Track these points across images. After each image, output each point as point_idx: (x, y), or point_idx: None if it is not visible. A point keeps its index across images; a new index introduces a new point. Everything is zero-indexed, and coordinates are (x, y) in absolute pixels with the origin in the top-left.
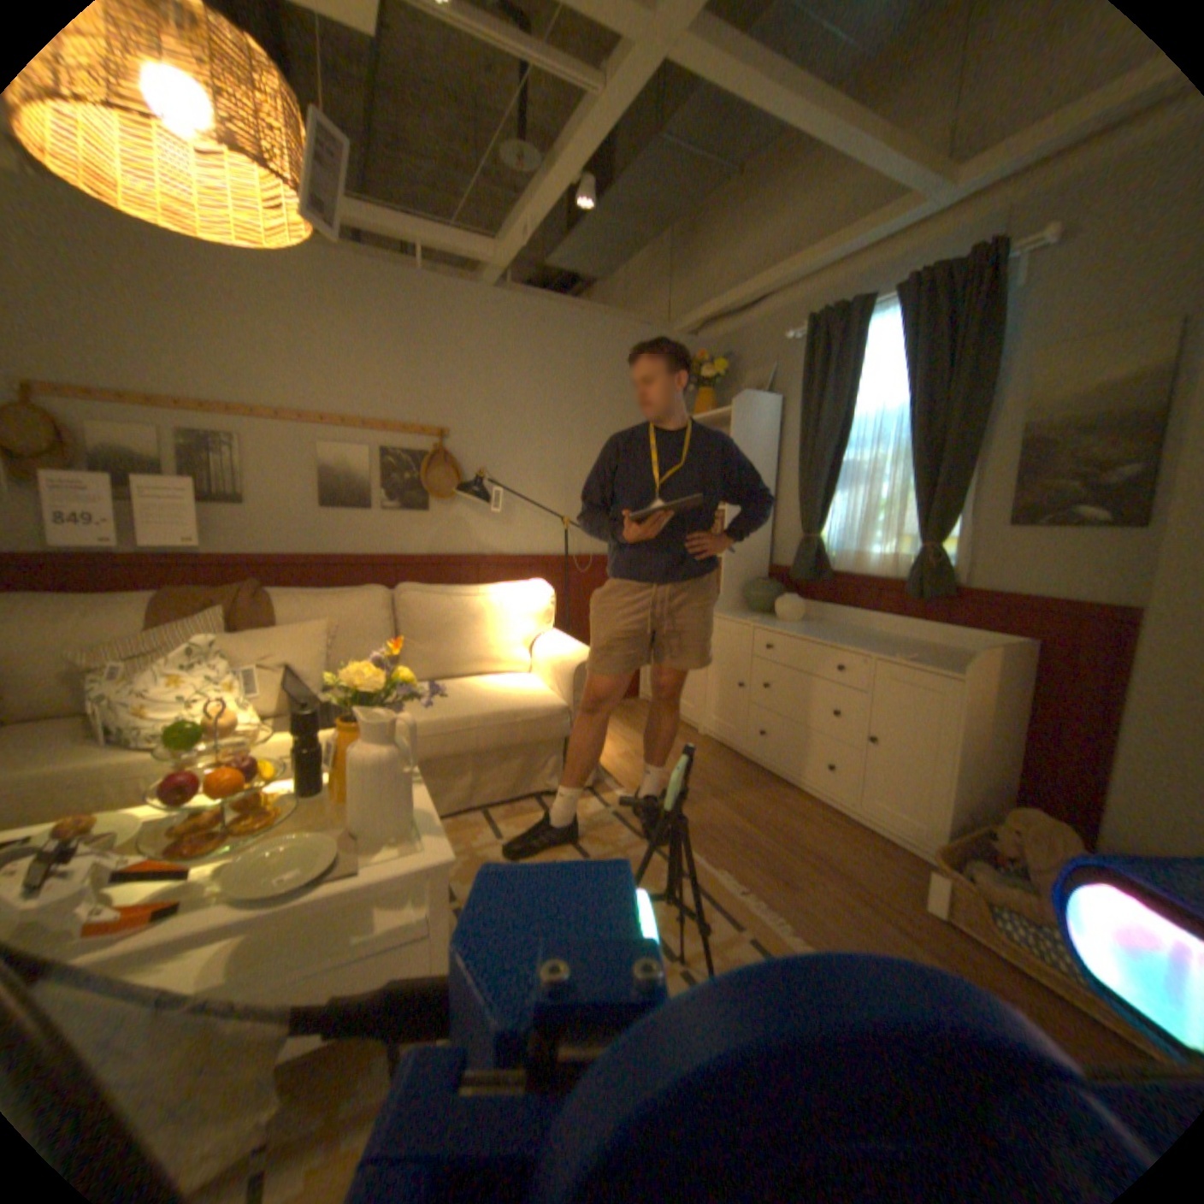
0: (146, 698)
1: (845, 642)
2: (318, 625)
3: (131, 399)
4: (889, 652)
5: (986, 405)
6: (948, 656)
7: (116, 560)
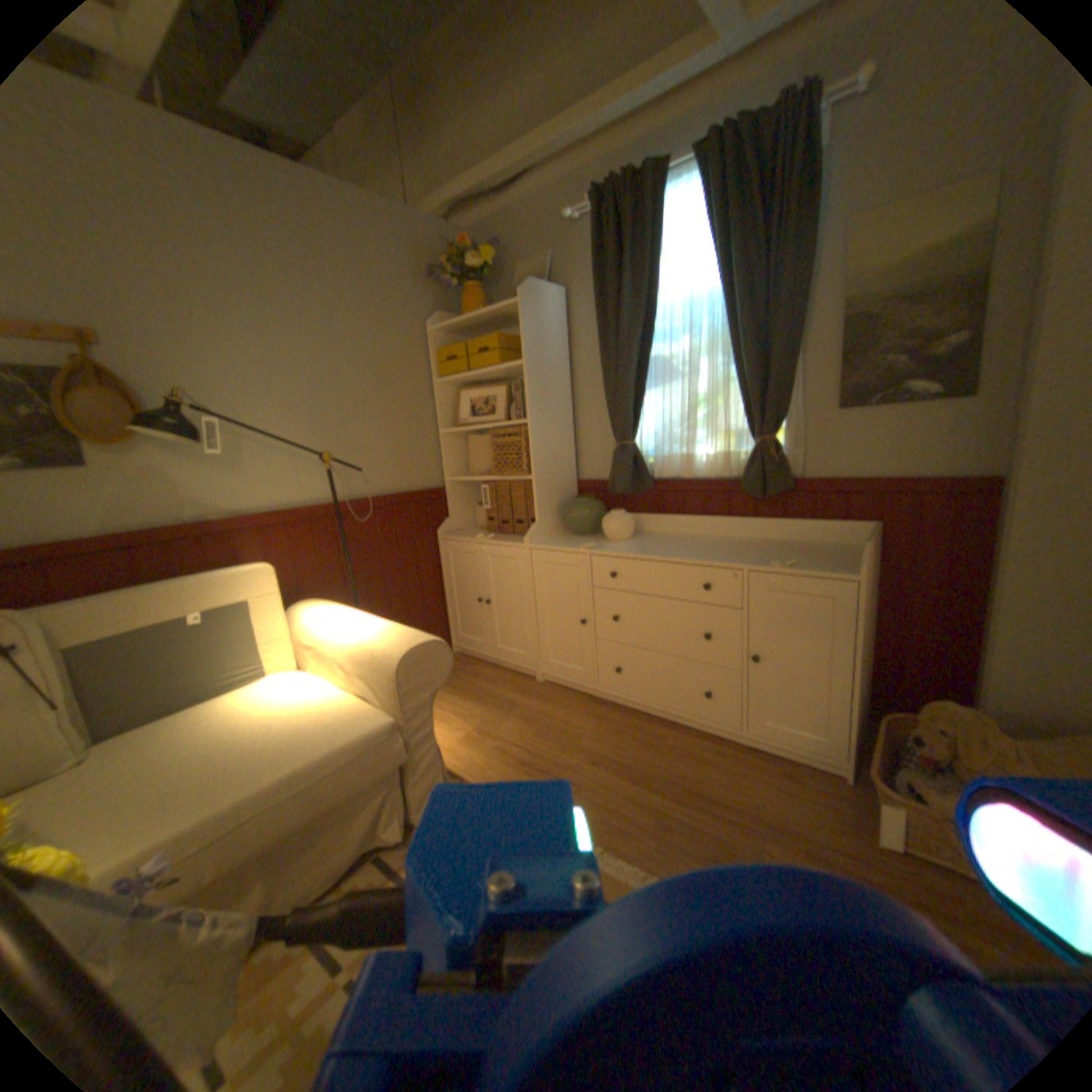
0: None
1: (701, 555)
2: None
3: None
4: (755, 559)
5: (807, 279)
6: (807, 553)
7: None
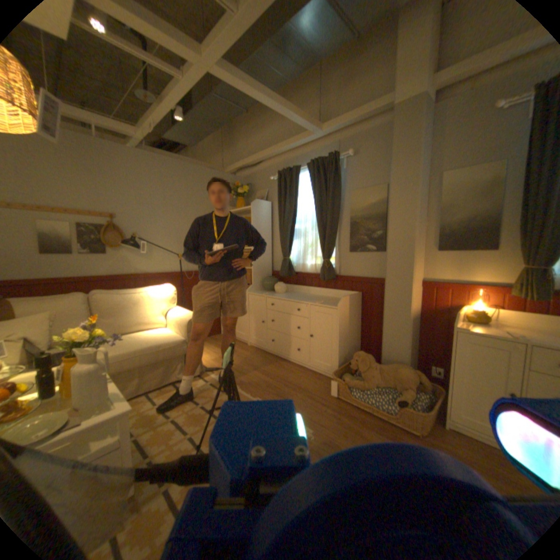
0: None
1: (299, 299)
2: (42, 315)
3: None
4: (314, 301)
5: (338, 209)
6: (334, 301)
7: None
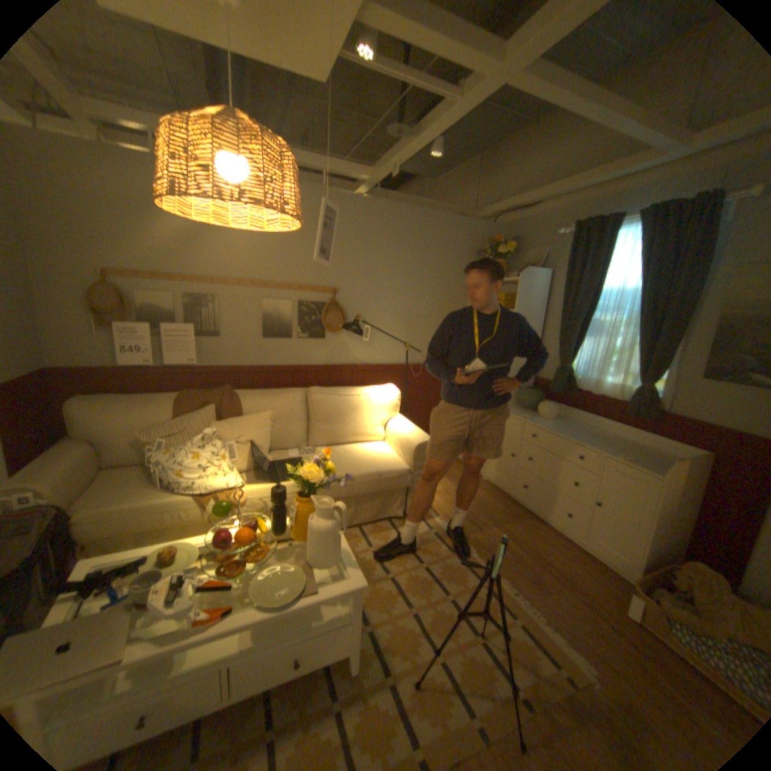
0: (183, 467)
1: (584, 440)
2: (265, 415)
3: (158, 278)
4: (613, 452)
5: (694, 300)
6: (652, 458)
7: (151, 372)
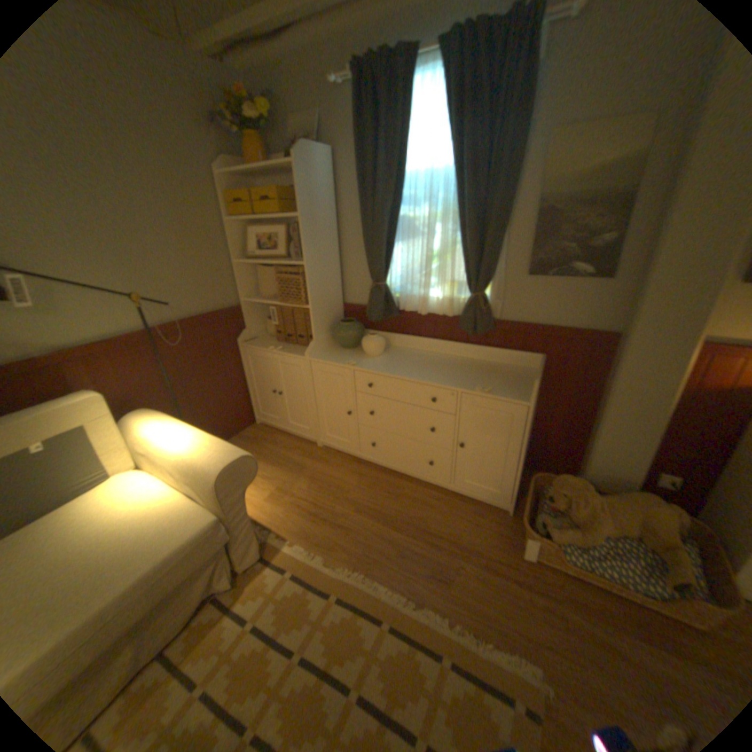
0: None
1: (430, 376)
2: None
3: None
4: (465, 382)
5: (517, 177)
6: (498, 376)
7: None
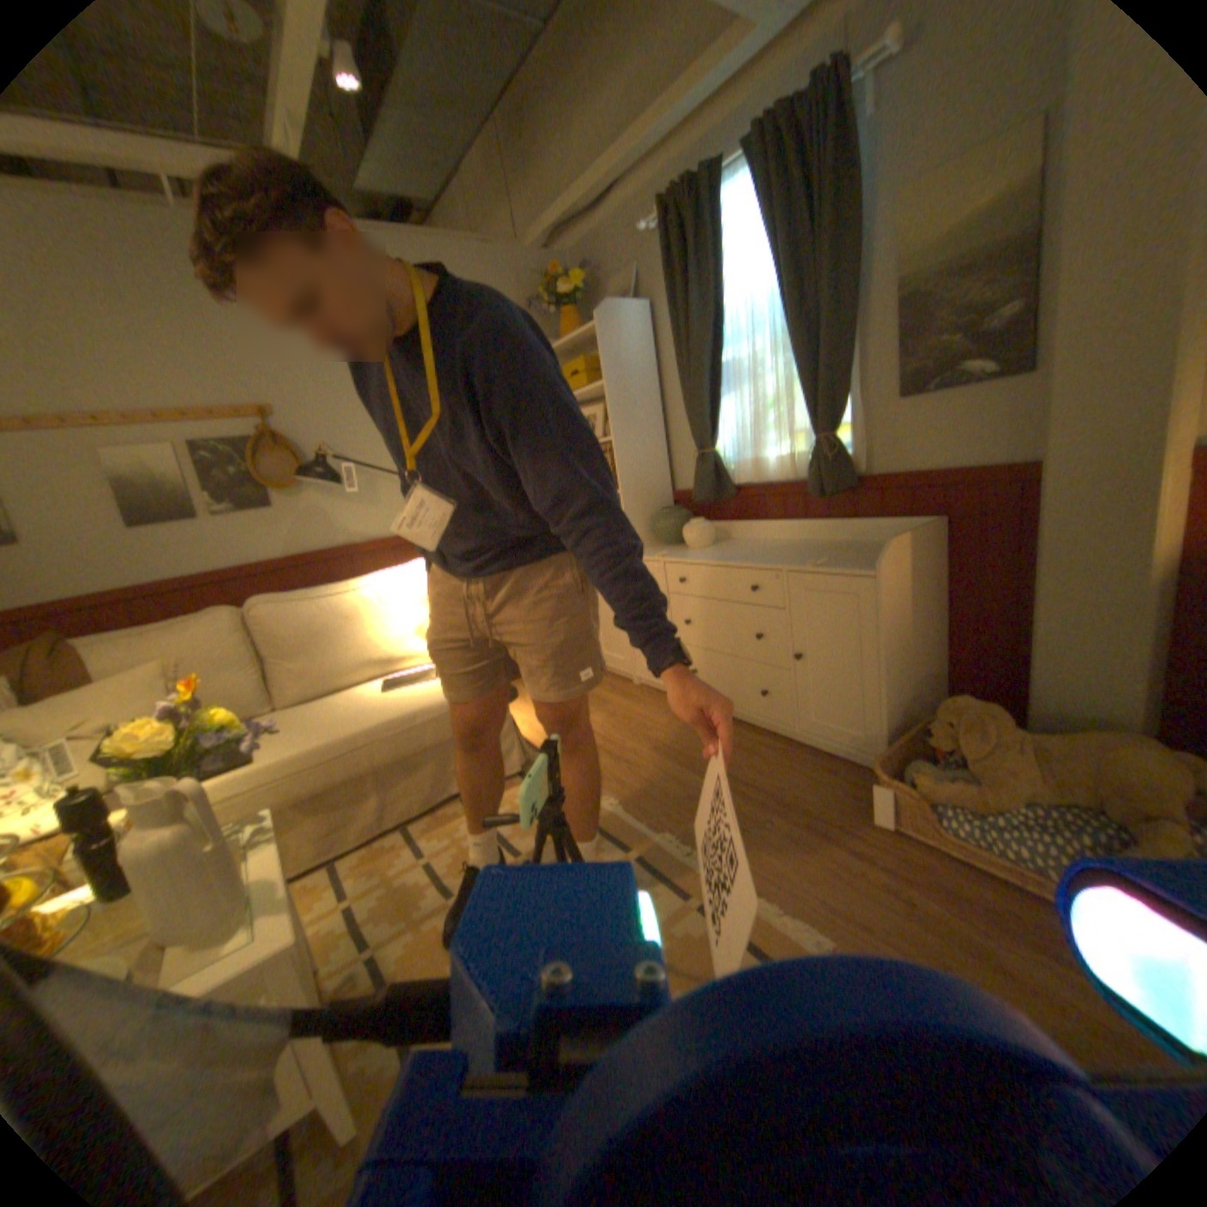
0: None
1: (755, 559)
2: (146, 668)
3: None
4: (799, 560)
5: (855, 266)
6: (859, 553)
7: None
